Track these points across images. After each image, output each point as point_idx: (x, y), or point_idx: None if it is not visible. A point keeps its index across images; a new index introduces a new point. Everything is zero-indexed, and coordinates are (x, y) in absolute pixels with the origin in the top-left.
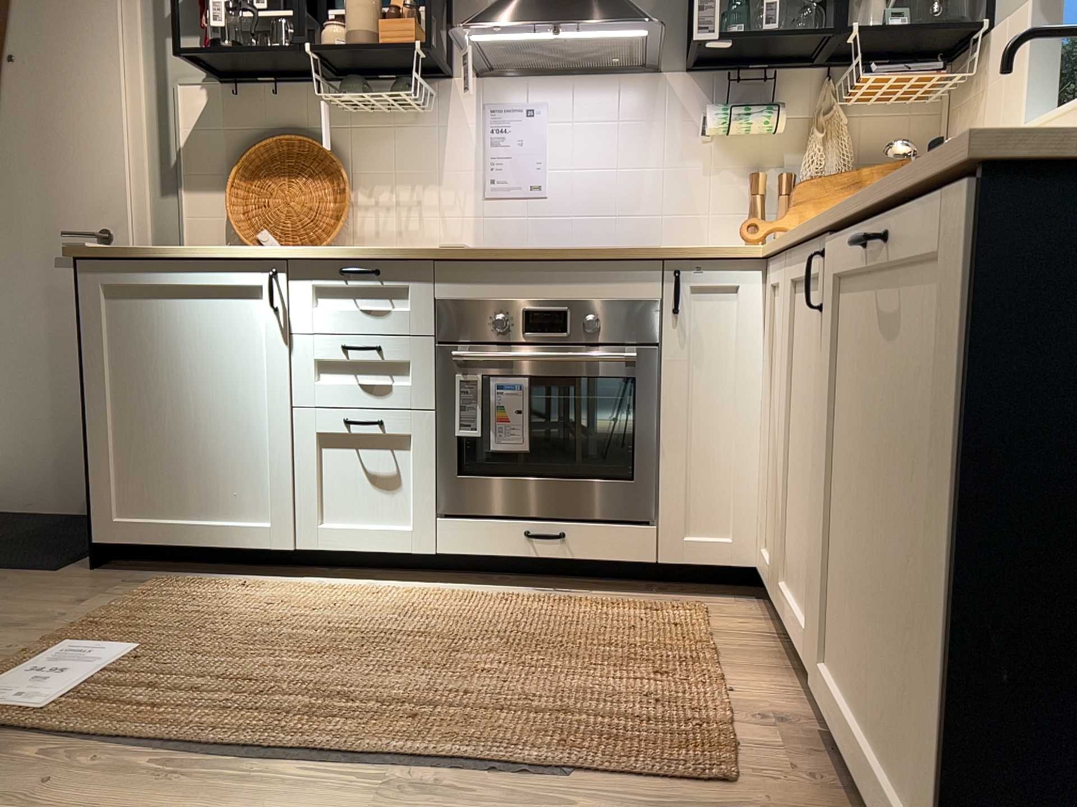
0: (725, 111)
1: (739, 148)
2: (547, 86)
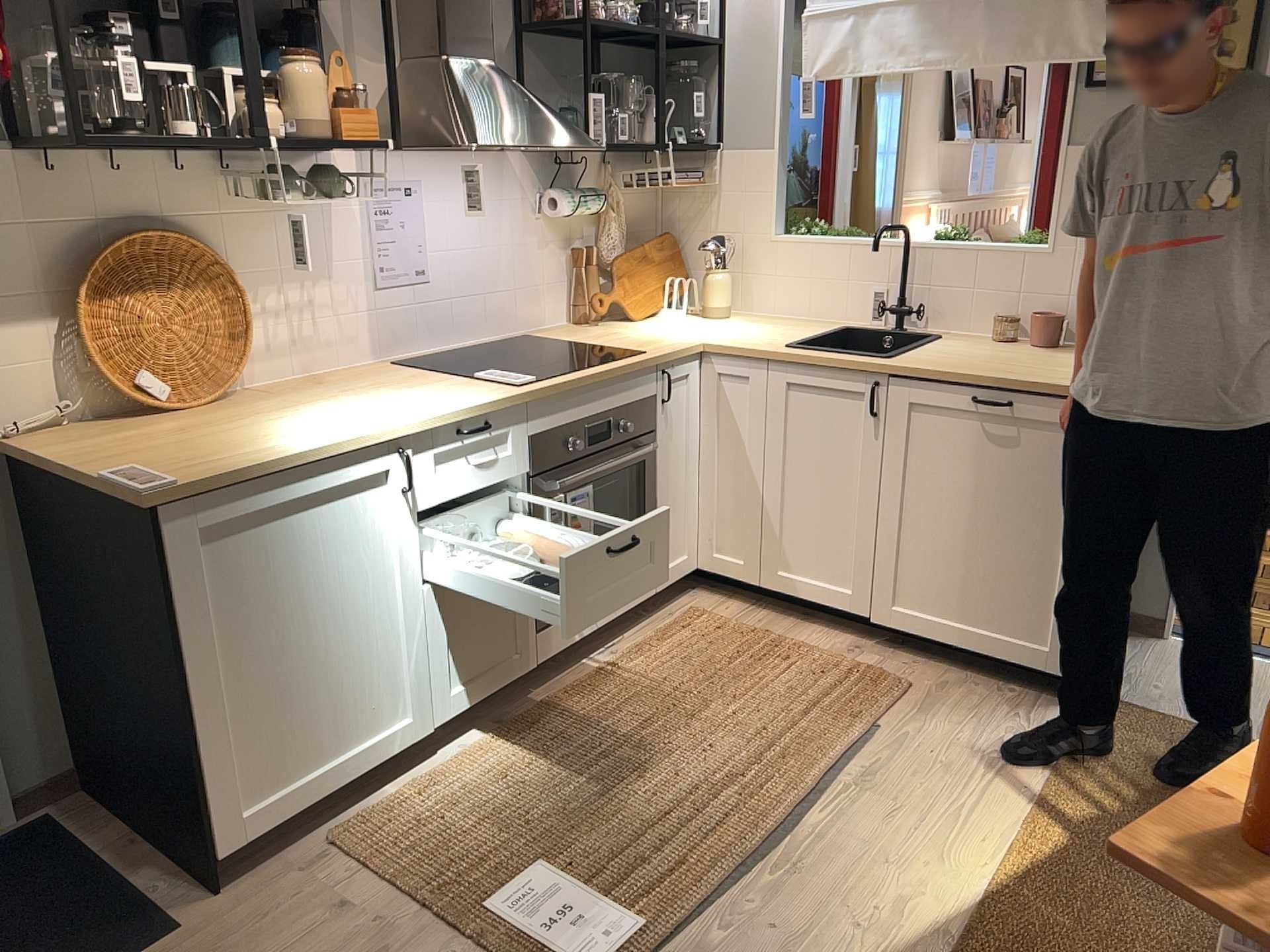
0: (575, 198)
1: (560, 222)
2: (422, 163)
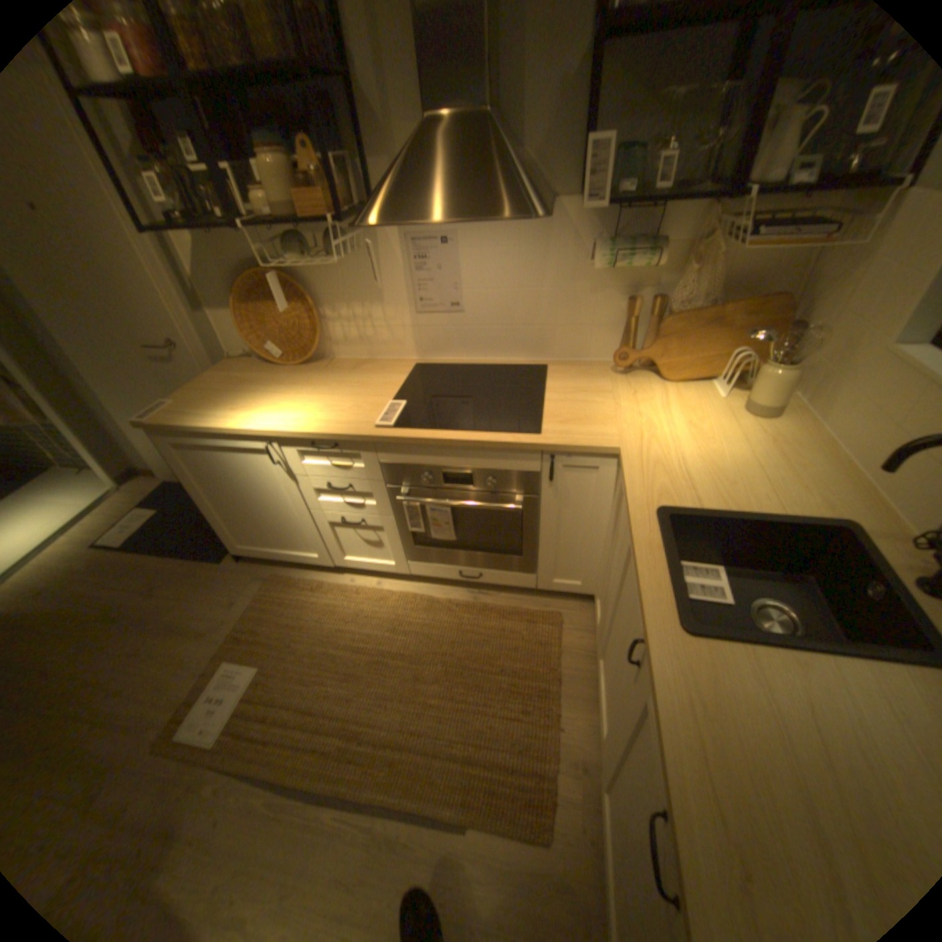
0: (614, 251)
1: (625, 268)
2: None
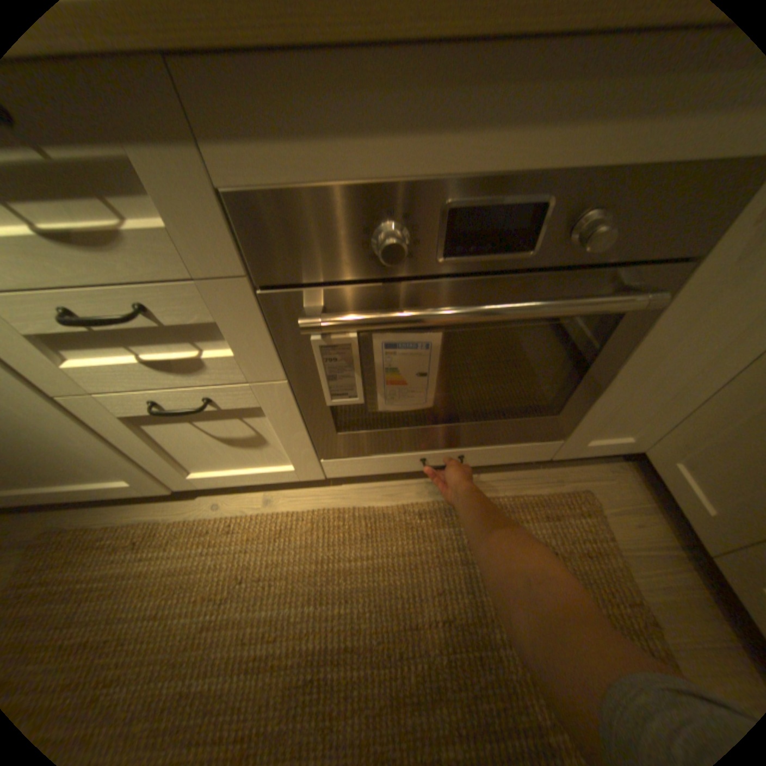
0: None
1: None
2: None
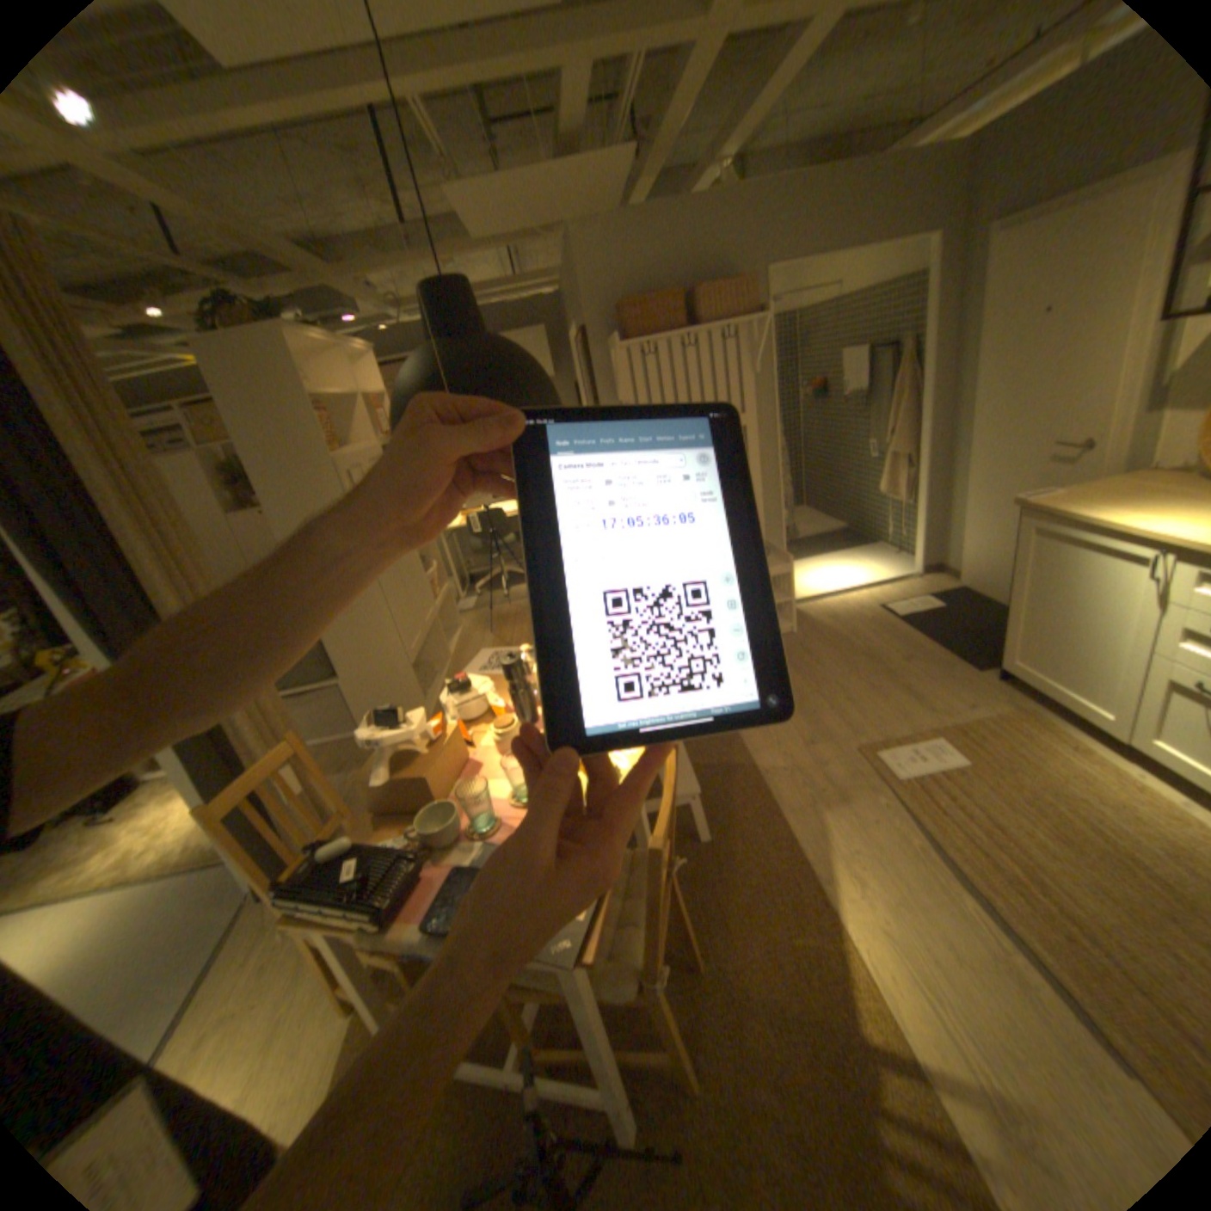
0: None
1: None
2: None
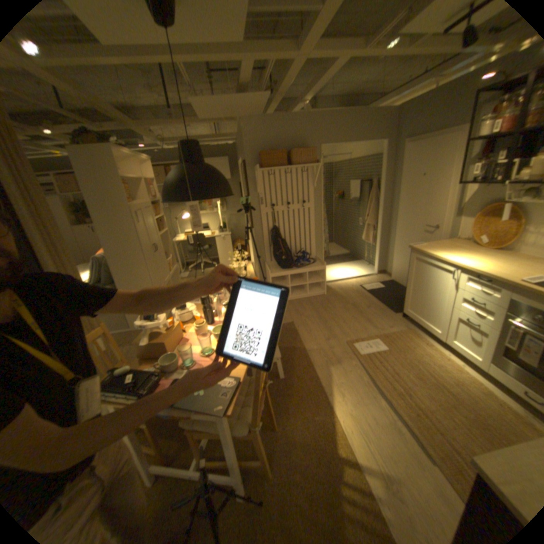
0: None
1: None
2: None
